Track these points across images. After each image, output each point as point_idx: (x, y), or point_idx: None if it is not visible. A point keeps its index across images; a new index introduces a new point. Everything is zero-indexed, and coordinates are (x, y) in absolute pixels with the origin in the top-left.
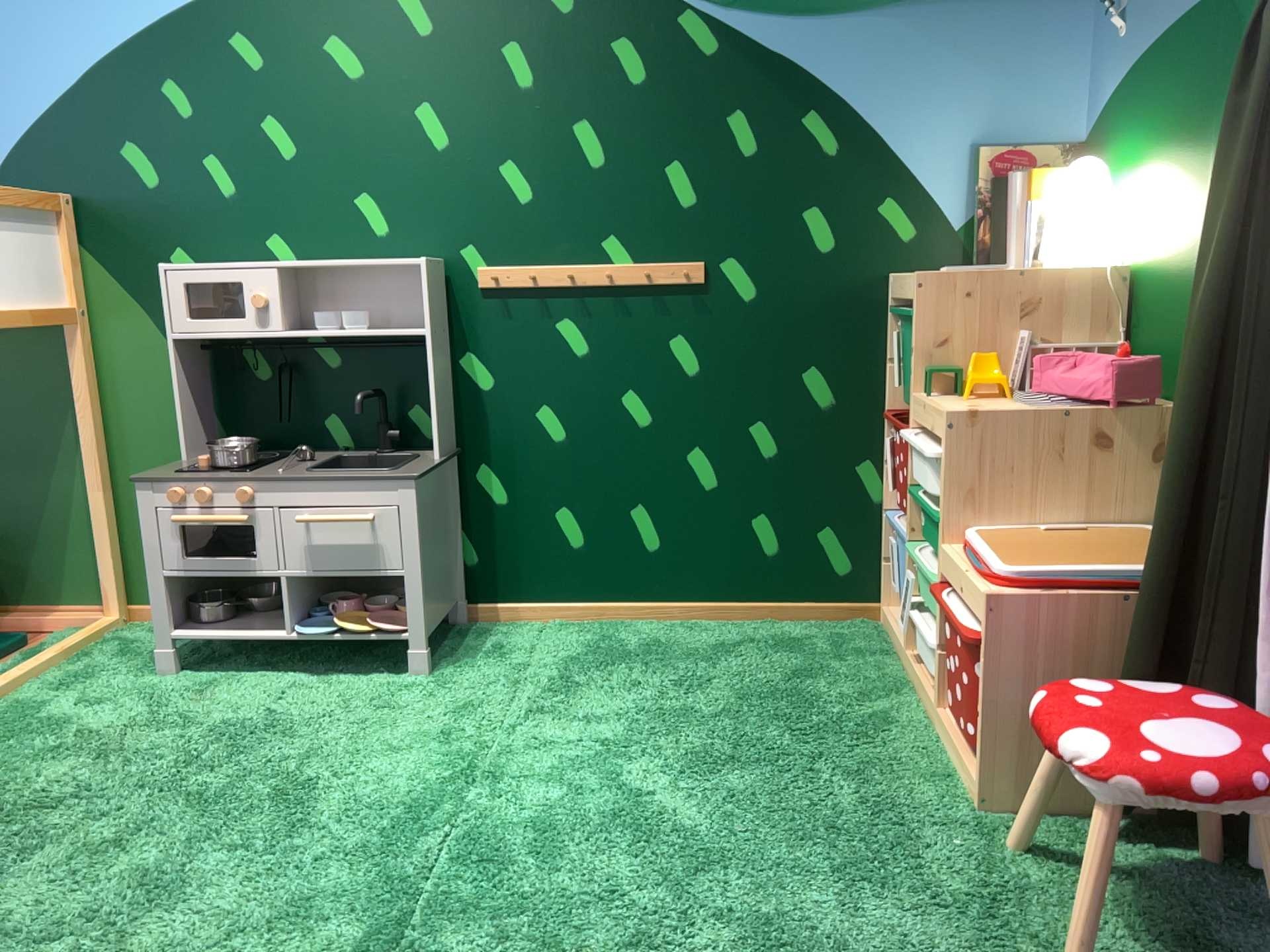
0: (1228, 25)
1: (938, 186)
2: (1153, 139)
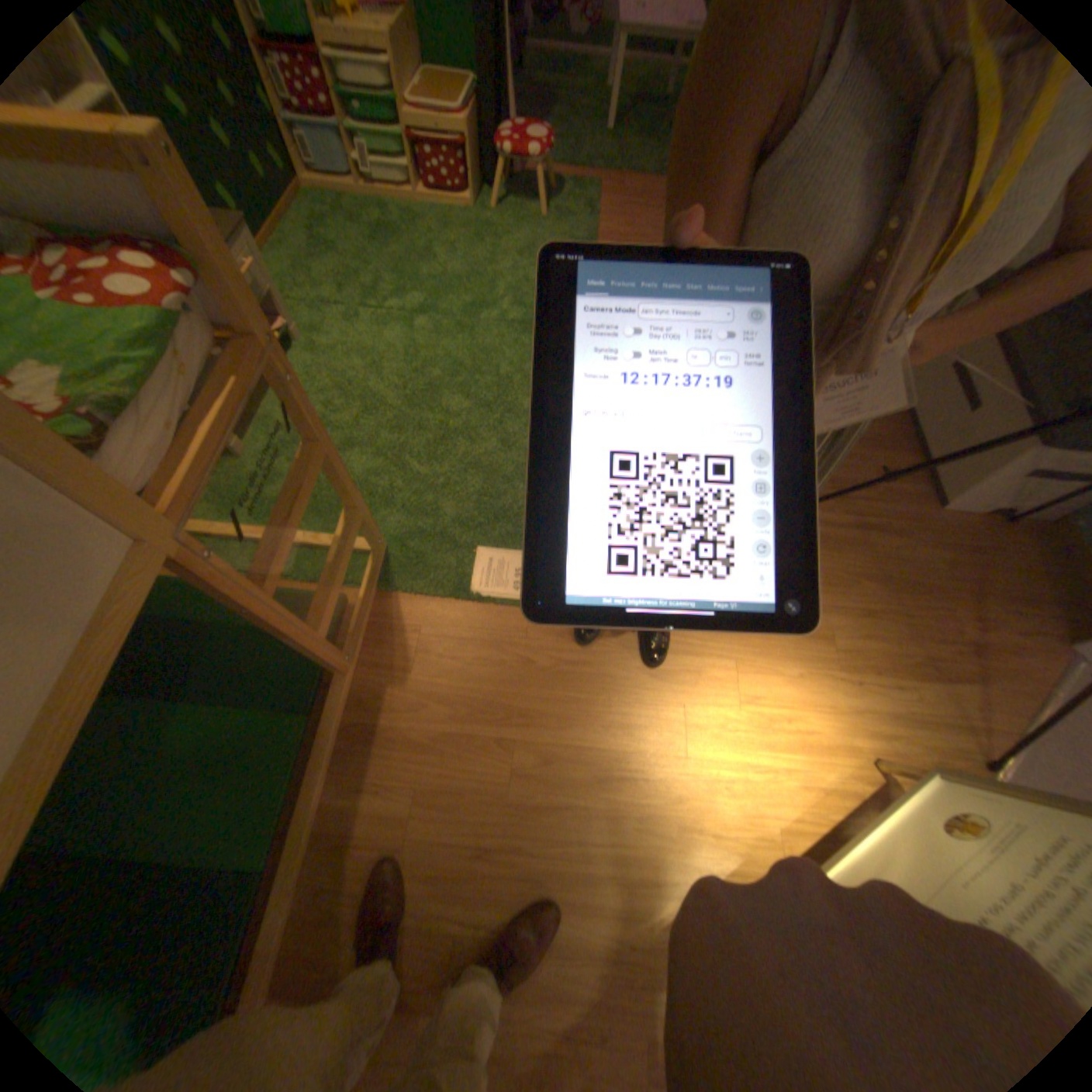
0: None
1: None
2: None
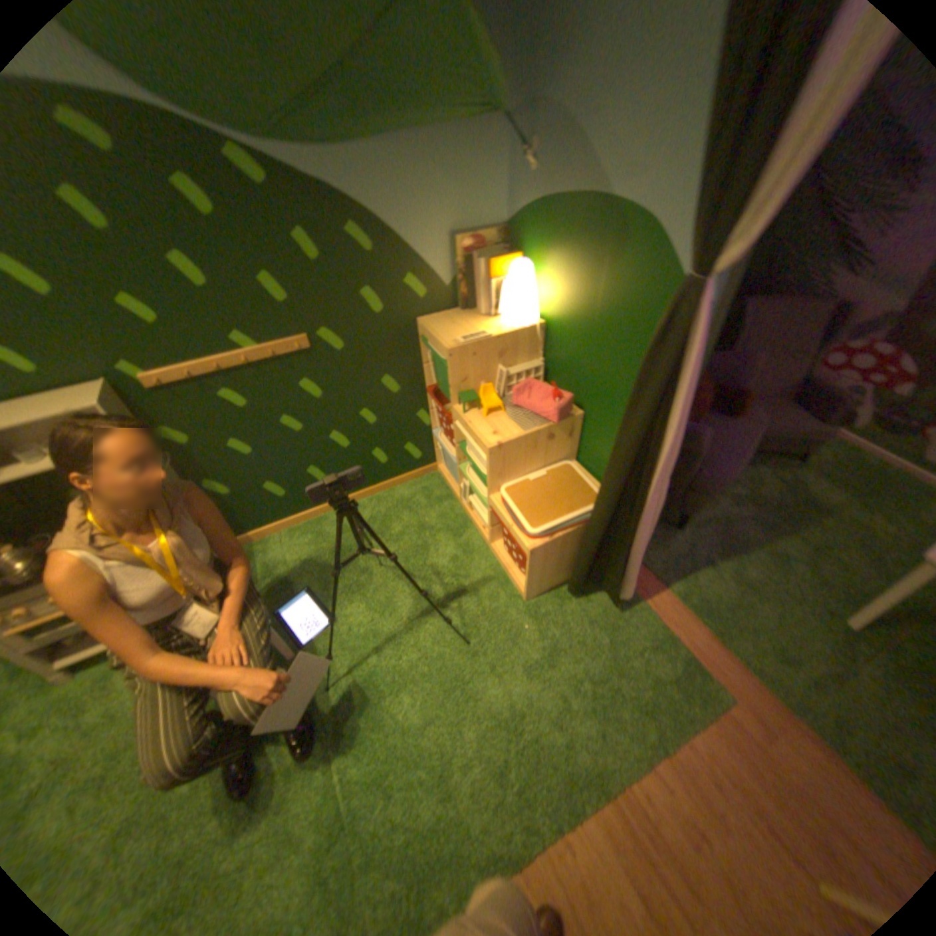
0: (616, 226)
1: (436, 264)
2: (559, 259)
